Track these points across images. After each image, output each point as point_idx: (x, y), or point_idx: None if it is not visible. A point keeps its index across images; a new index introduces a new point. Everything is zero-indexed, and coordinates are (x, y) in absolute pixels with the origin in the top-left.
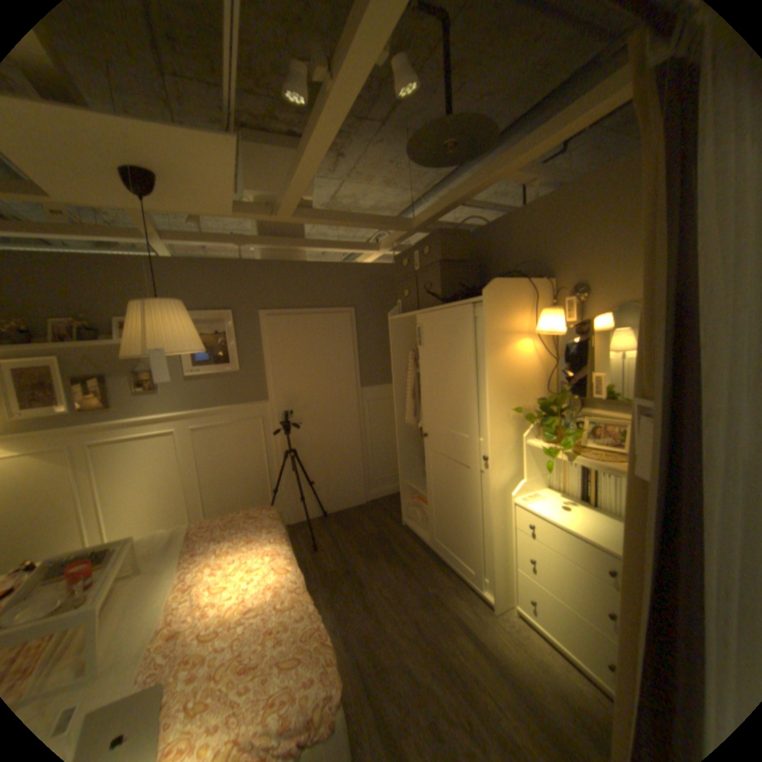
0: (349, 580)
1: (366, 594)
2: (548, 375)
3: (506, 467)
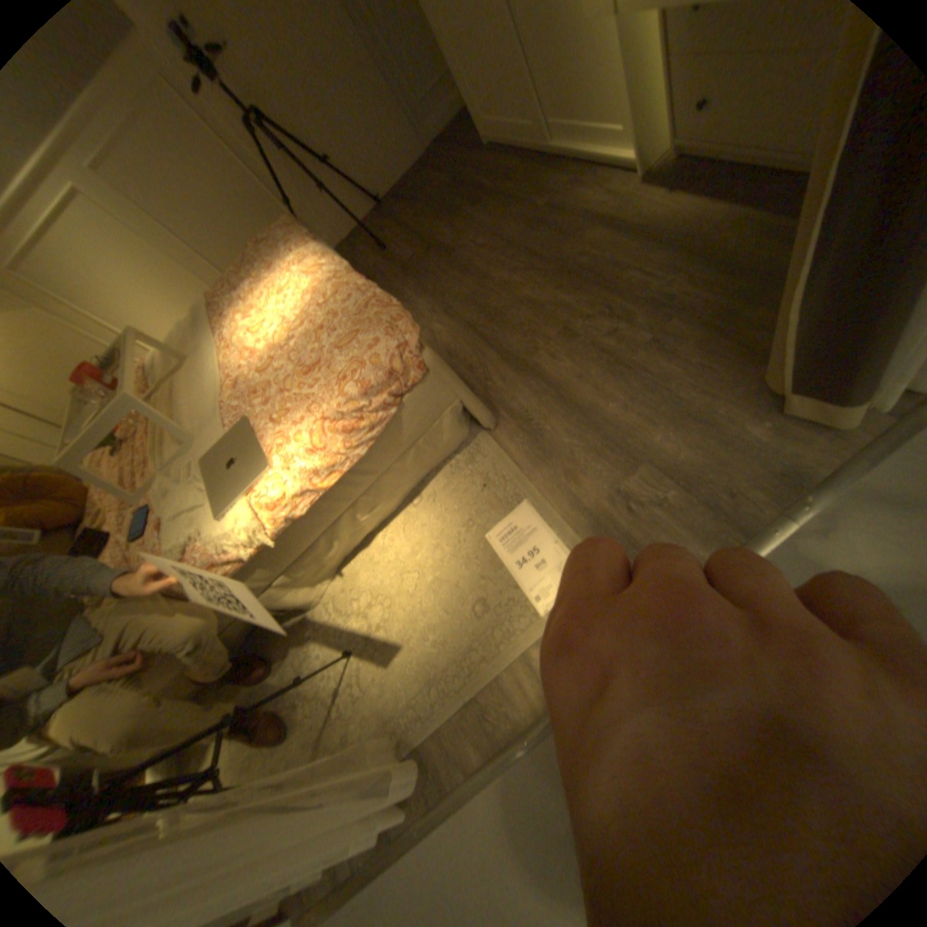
0: (433, 252)
1: (458, 254)
2: None
3: None
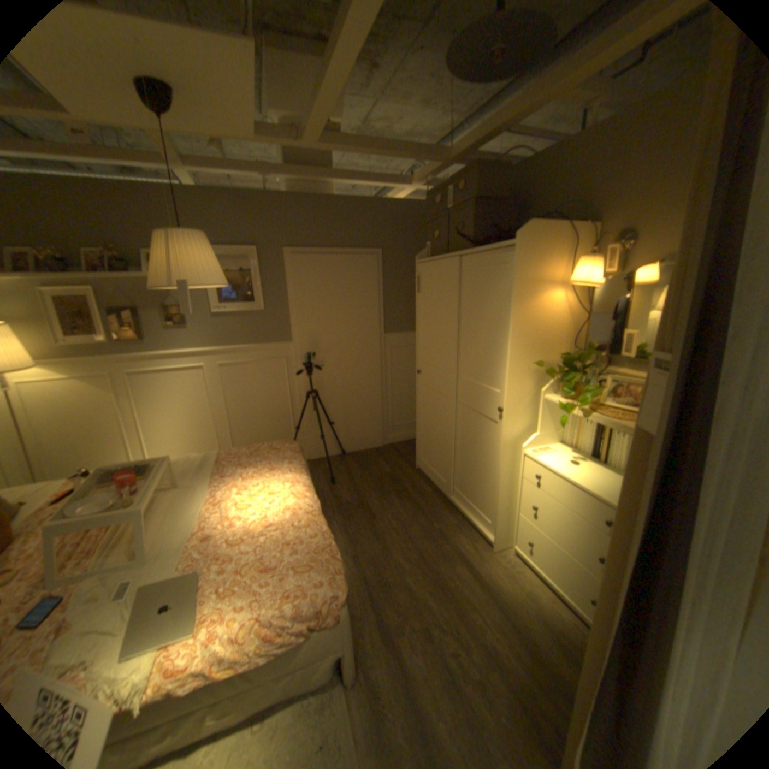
0: (363, 510)
1: (377, 524)
2: (577, 329)
3: (520, 419)
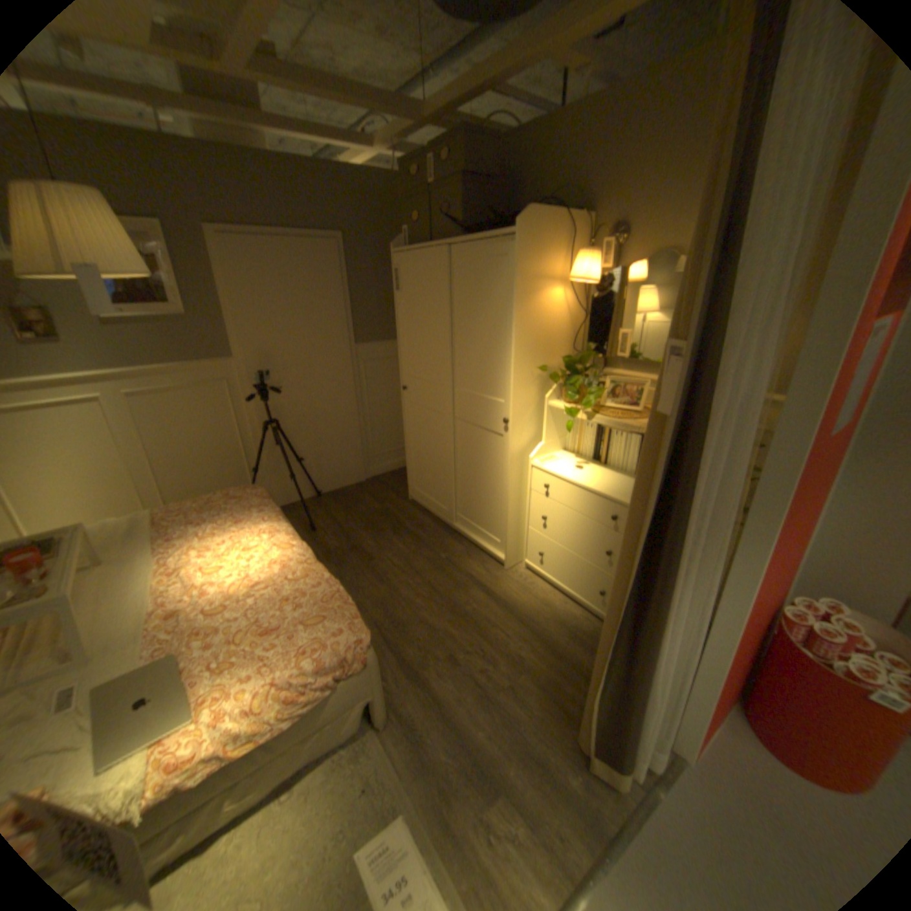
0: (356, 554)
1: (376, 565)
2: (575, 331)
3: (525, 430)
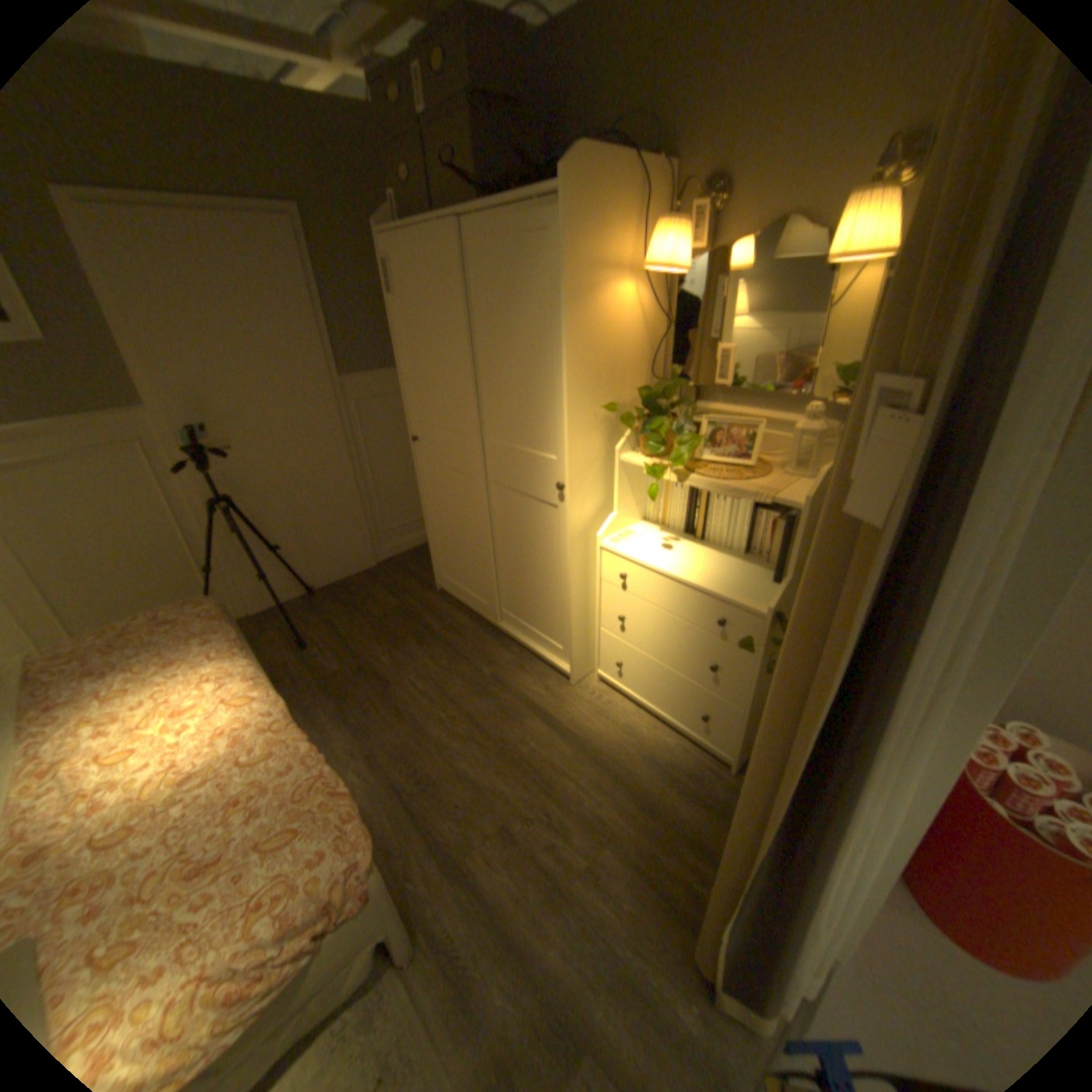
0: (365, 678)
1: (393, 693)
2: (654, 348)
3: (589, 497)
